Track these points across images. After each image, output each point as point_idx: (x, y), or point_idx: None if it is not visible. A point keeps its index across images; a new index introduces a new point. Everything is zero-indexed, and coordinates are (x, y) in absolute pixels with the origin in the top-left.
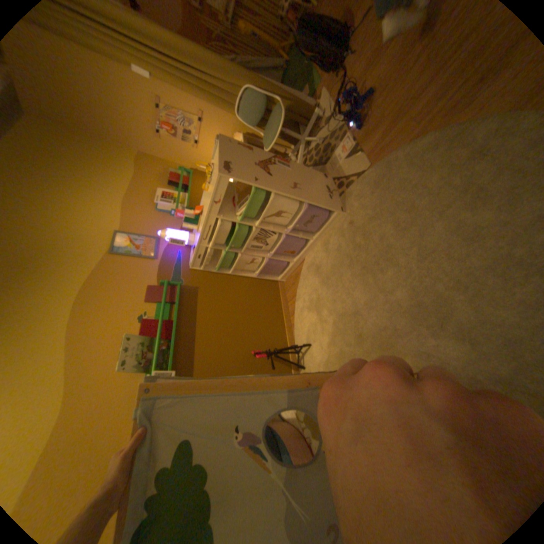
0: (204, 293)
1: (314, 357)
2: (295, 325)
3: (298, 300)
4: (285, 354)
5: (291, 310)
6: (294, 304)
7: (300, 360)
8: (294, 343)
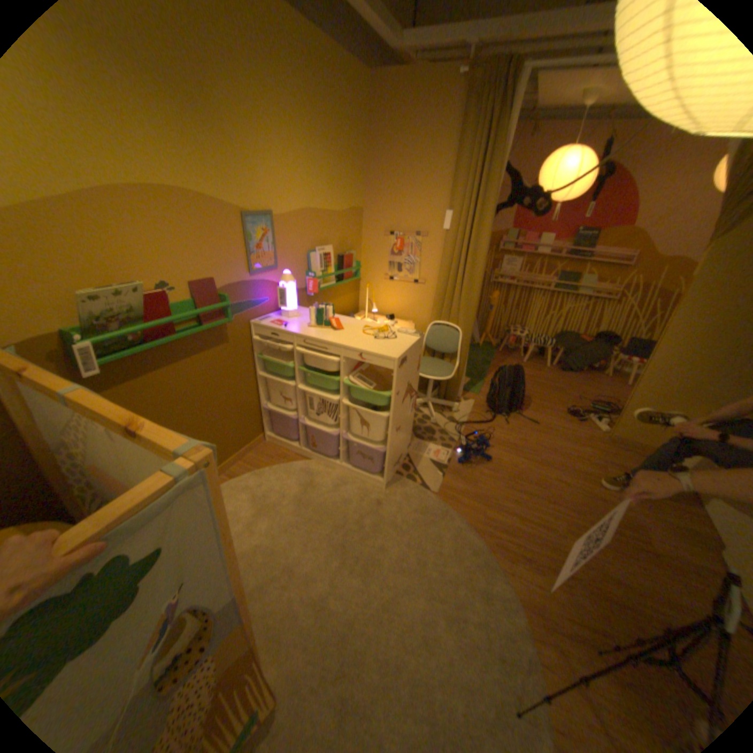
0: (222, 353)
1: None
2: None
3: (252, 475)
4: None
5: (232, 470)
6: (243, 470)
7: None
8: None
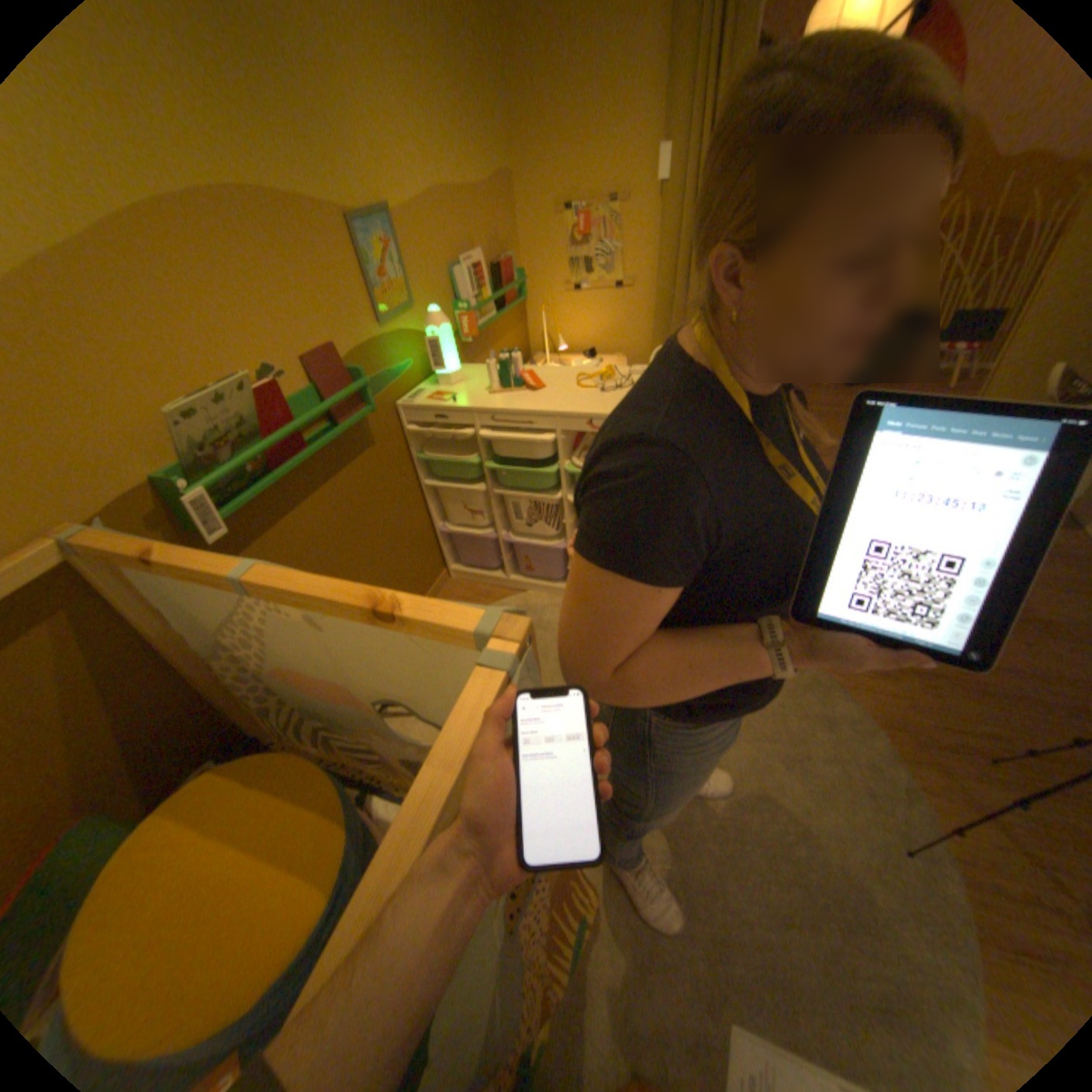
0: (369, 462)
1: None
2: None
3: None
4: None
5: None
6: None
7: None
8: None
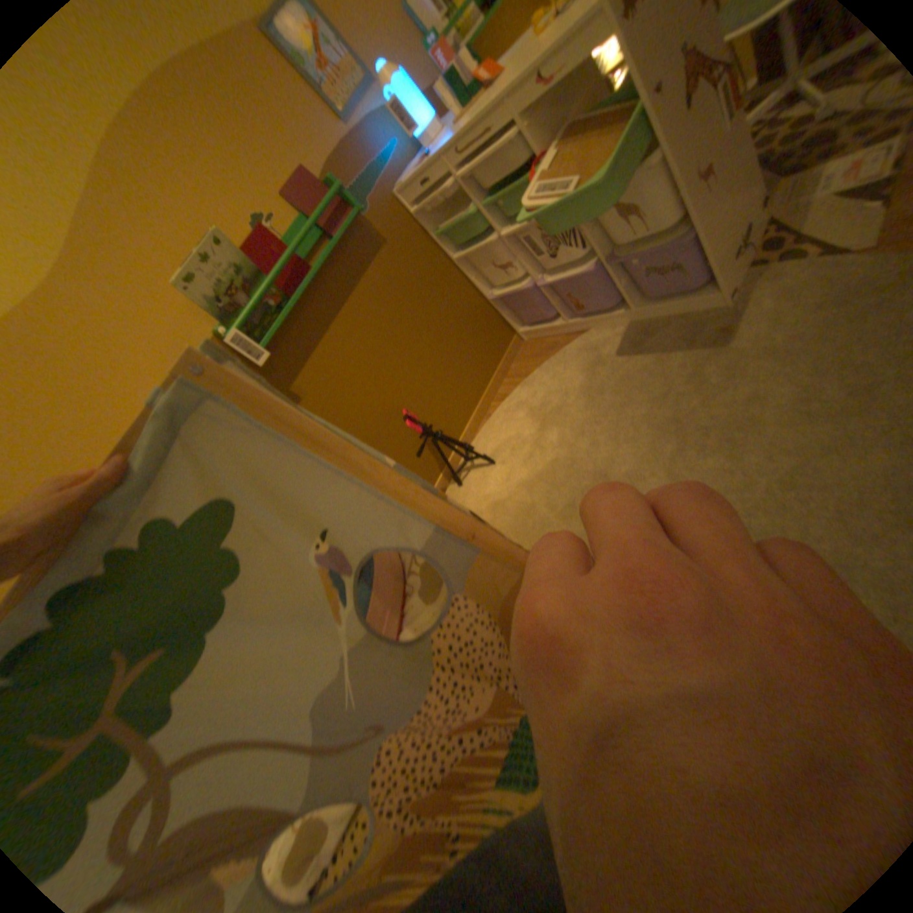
0: (388, 260)
1: (486, 482)
2: (490, 418)
3: (523, 386)
4: (446, 447)
5: (501, 393)
6: (512, 386)
7: (462, 469)
8: (470, 440)
